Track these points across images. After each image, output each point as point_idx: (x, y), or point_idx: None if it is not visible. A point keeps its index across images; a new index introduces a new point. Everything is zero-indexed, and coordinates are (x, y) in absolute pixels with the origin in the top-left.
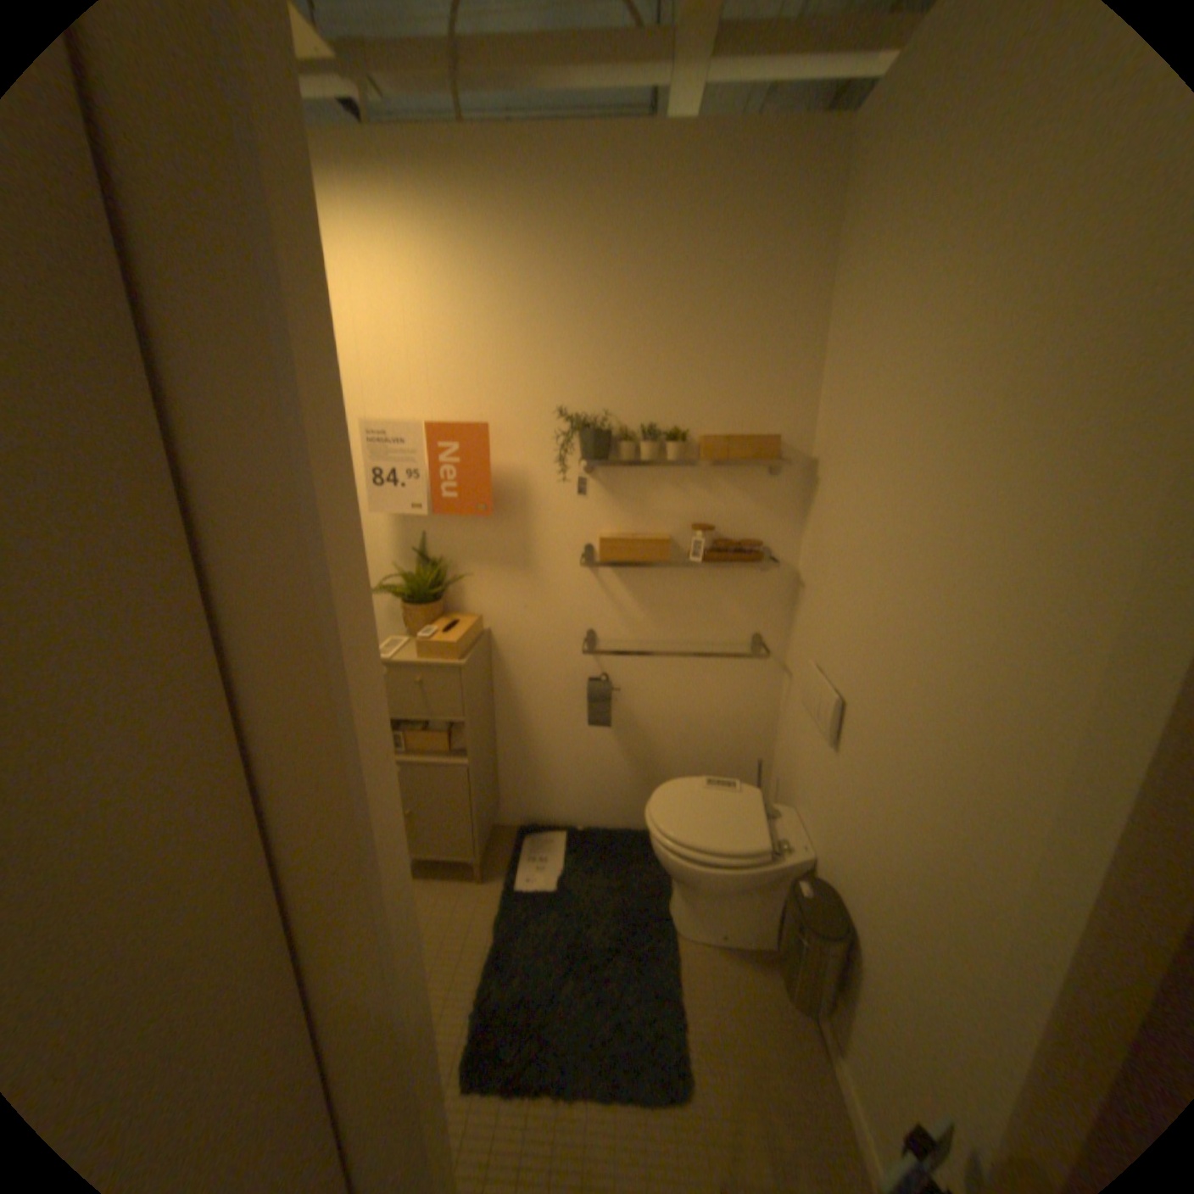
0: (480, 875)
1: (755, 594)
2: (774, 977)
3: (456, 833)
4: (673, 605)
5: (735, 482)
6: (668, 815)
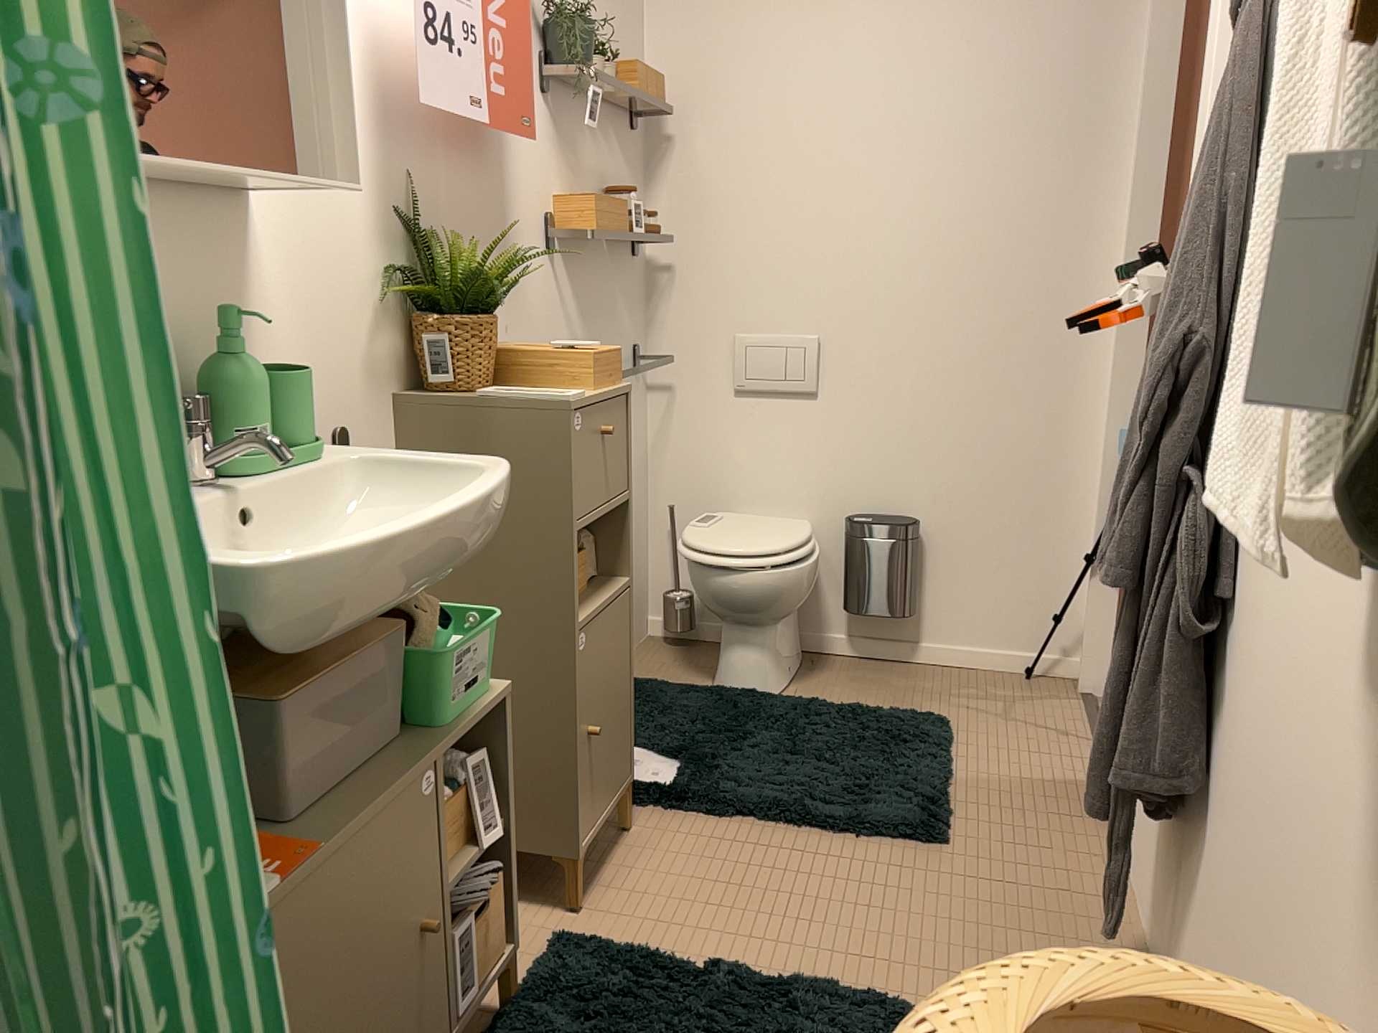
0: (613, 824)
1: (634, 294)
2: (830, 667)
3: (624, 734)
4: (599, 315)
5: (619, 144)
6: (749, 544)
